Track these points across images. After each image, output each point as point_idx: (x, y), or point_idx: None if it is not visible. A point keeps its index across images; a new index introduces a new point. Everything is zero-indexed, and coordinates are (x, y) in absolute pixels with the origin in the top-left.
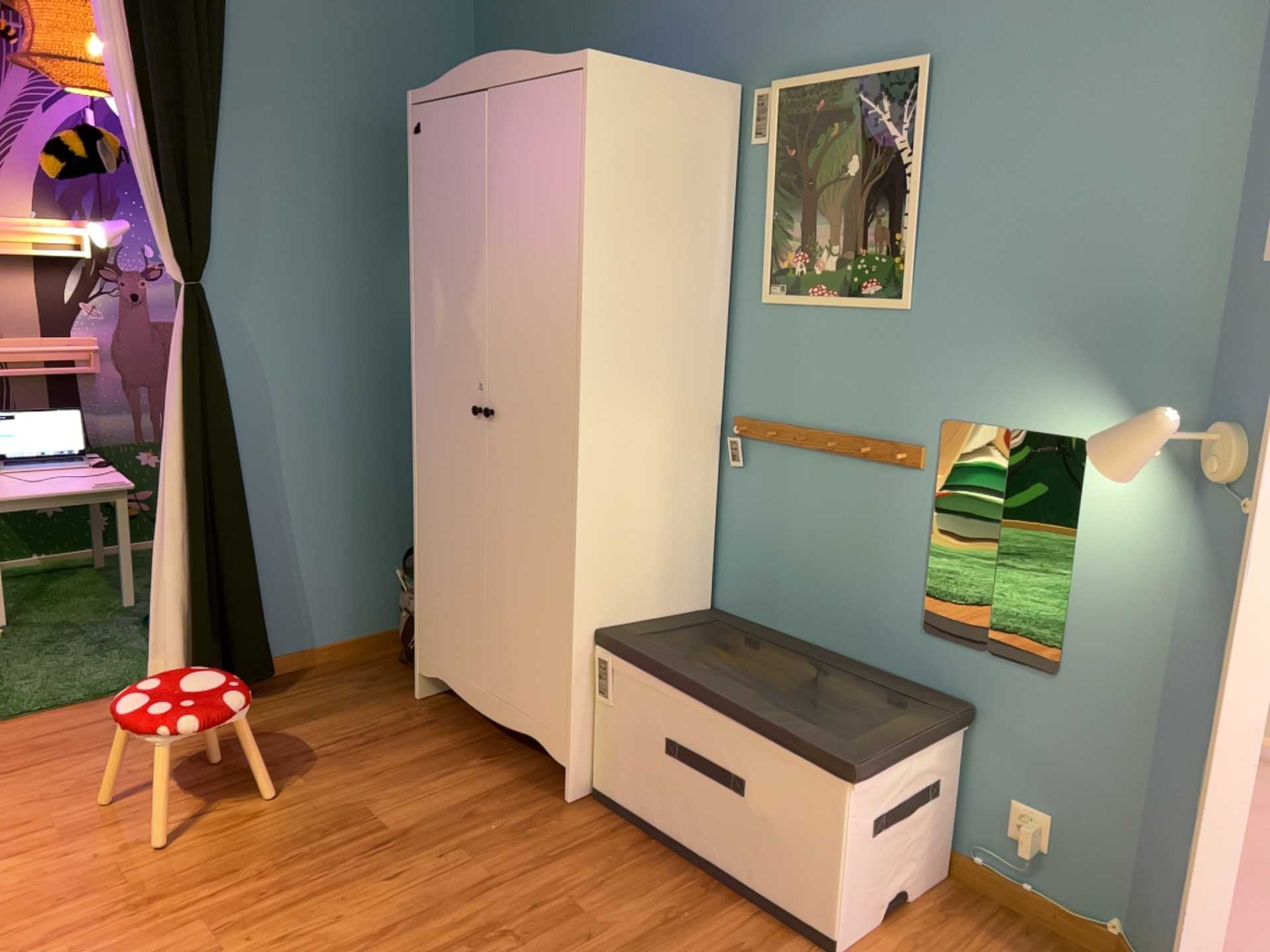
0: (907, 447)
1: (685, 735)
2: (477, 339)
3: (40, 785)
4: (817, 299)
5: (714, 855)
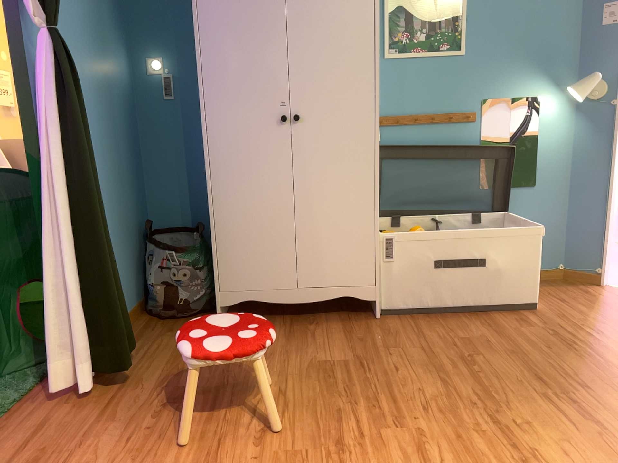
0: (468, 114)
1: (445, 252)
2: (277, 76)
3: None
4: (417, 54)
5: (466, 299)
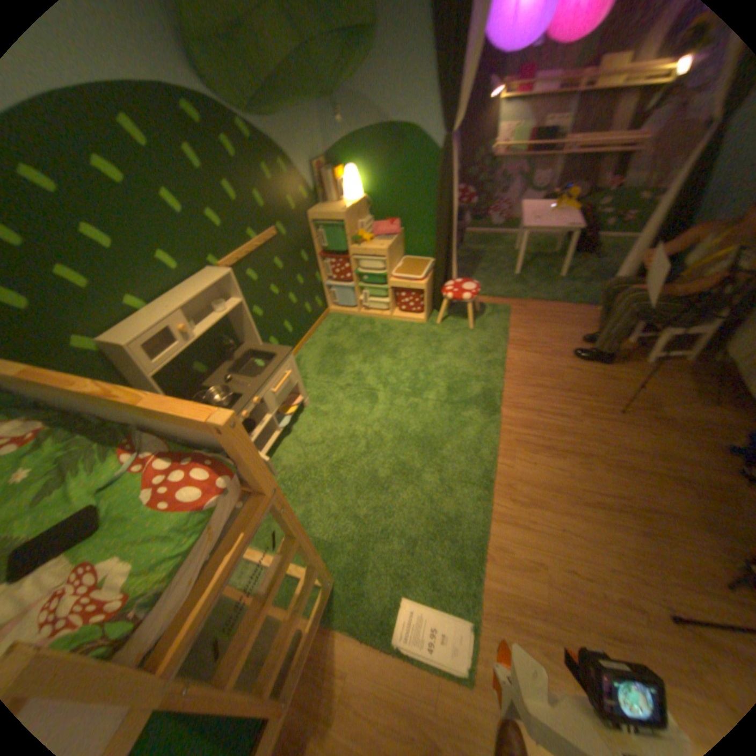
0: None
1: None
2: None
3: (552, 332)
4: None
5: None
